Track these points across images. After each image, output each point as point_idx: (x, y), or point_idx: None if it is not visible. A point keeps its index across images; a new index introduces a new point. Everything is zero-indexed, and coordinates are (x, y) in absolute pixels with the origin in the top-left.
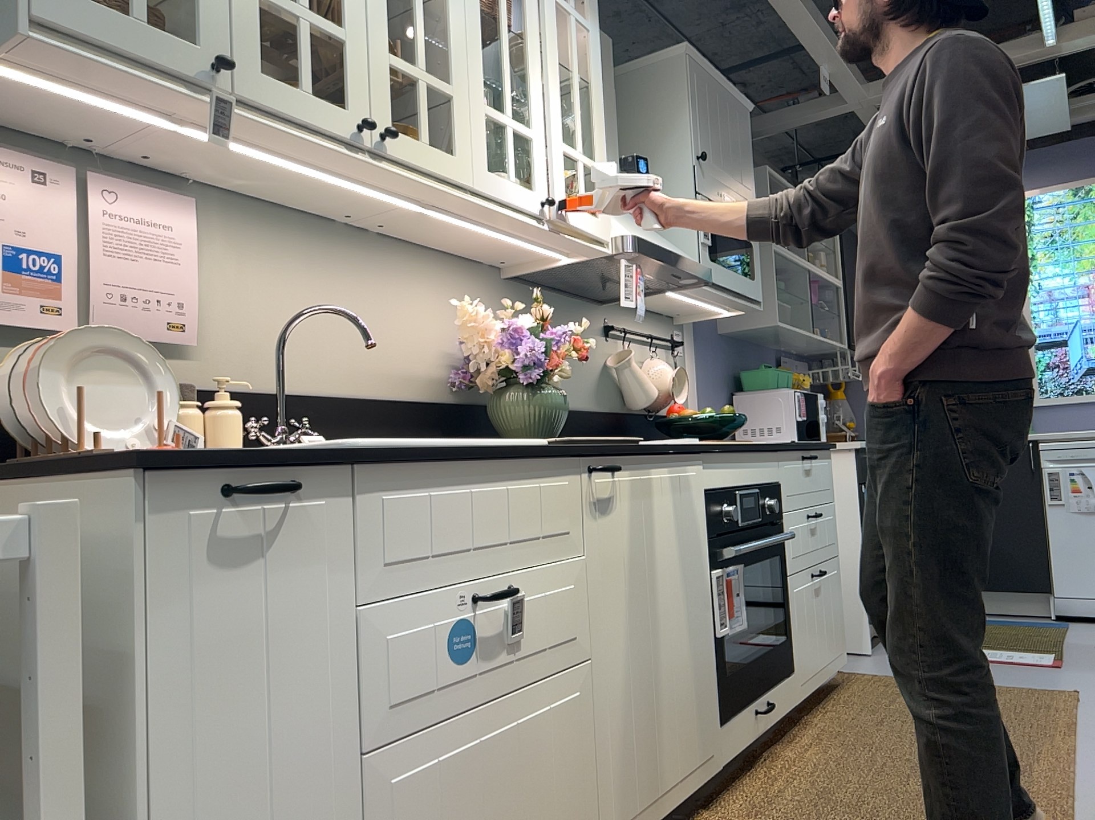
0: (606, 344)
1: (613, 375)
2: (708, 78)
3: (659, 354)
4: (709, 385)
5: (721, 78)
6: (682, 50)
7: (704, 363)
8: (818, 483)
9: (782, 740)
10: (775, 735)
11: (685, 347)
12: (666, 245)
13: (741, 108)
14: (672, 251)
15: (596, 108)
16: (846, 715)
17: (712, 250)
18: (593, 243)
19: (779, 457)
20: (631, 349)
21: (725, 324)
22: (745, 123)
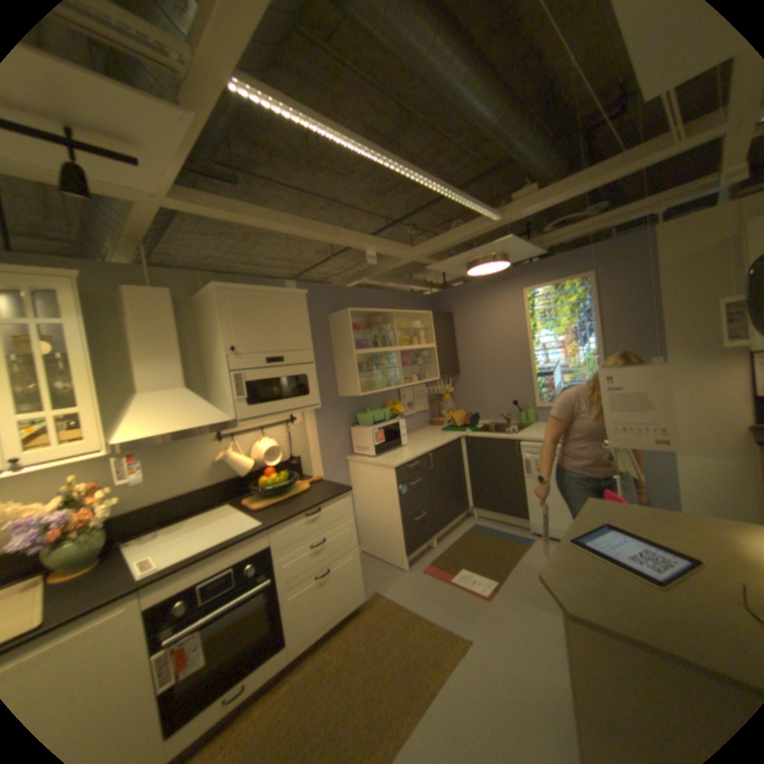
0: (216, 446)
1: (224, 460)
2: (244, 294)
3: (273, 431)
4: (327, 429)
5: (260, 288)
6: (211, 286)
7: (322, 419)
8: (326, 521)
9: (270, 691)
10: (273, 682)
11: (300, 418)
12: (180, 422)
13: (290, 297)
14: (182, 427)
15: (74, 371)
16: (328, 659)
17: (249, 398)
18: (75, 459)
19: (267, 533)
20: (232, 445)
21: (340, 393)
22: (295, 304)
